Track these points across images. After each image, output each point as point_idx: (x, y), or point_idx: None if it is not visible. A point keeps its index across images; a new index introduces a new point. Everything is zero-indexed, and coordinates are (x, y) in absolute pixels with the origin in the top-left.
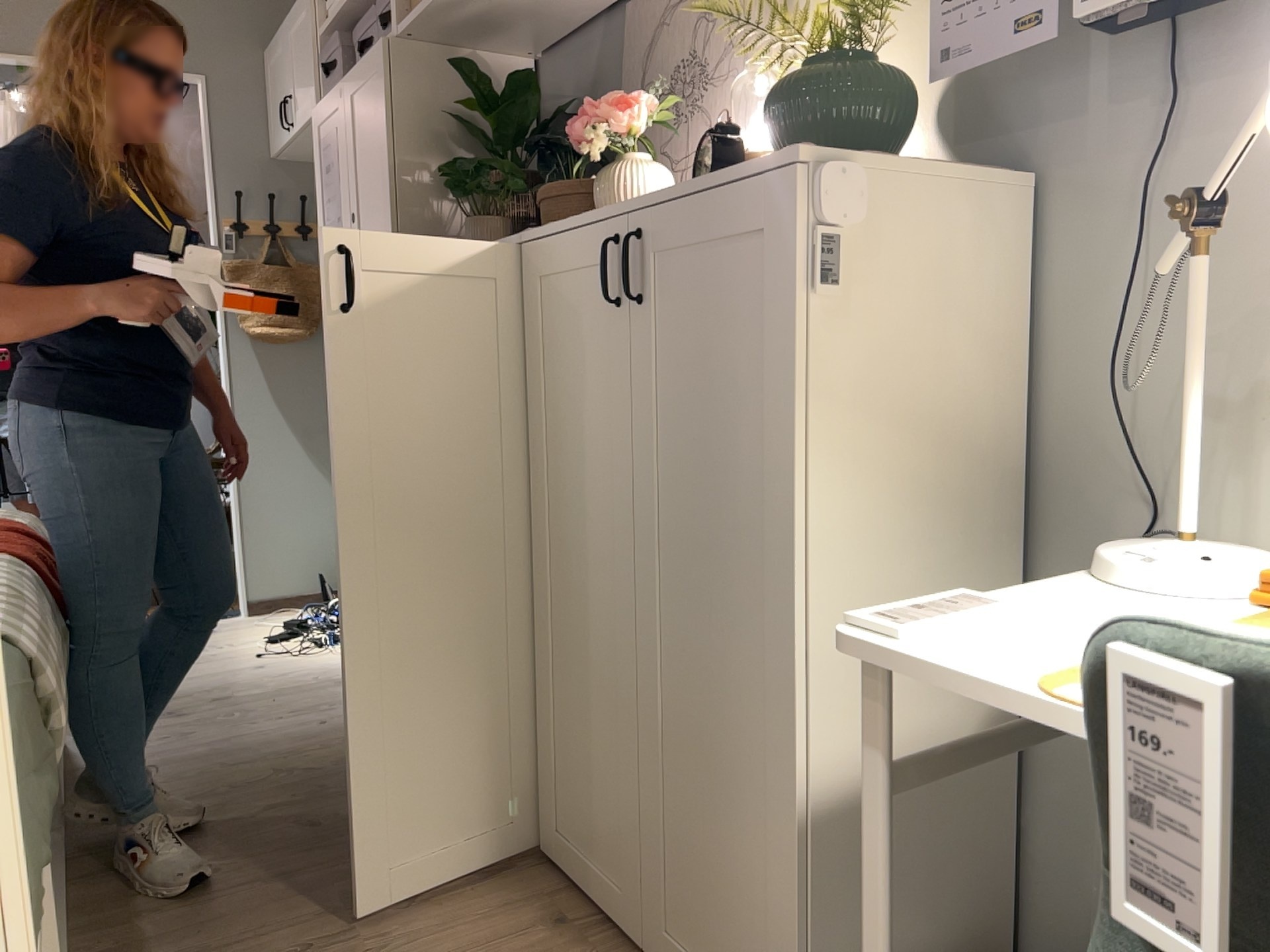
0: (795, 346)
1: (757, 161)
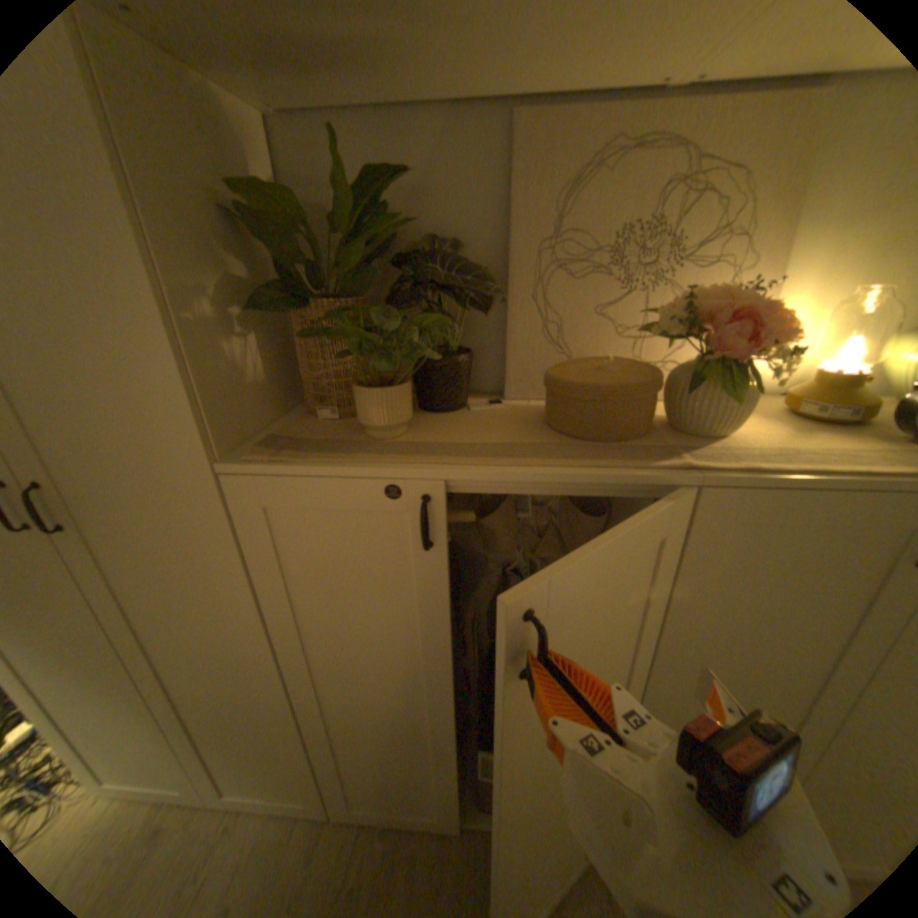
0: None
1: None
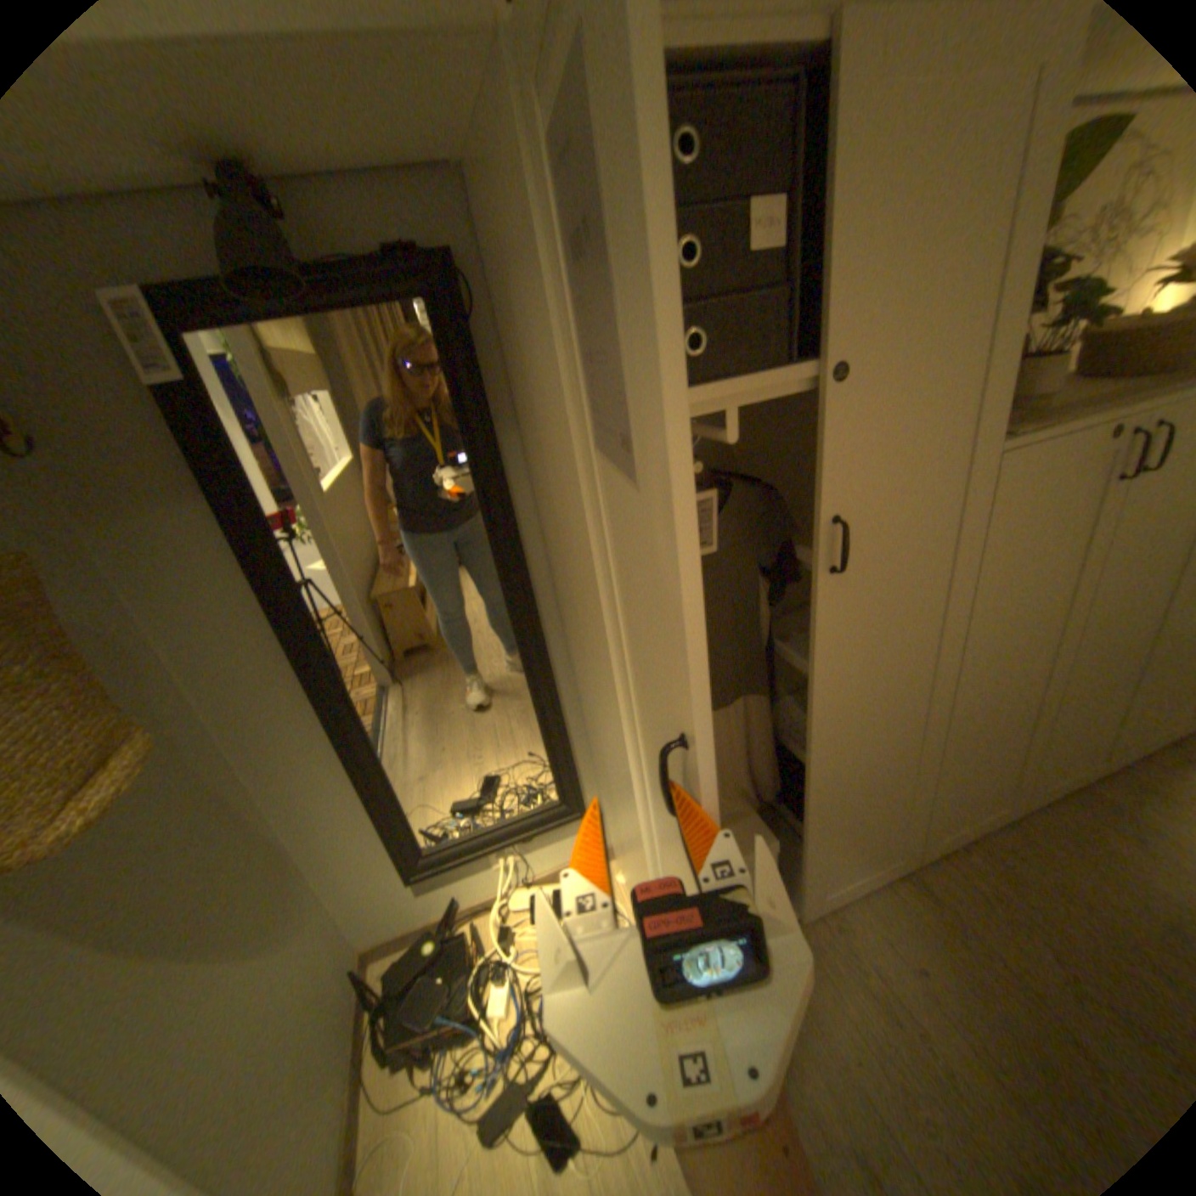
0: None
1: None
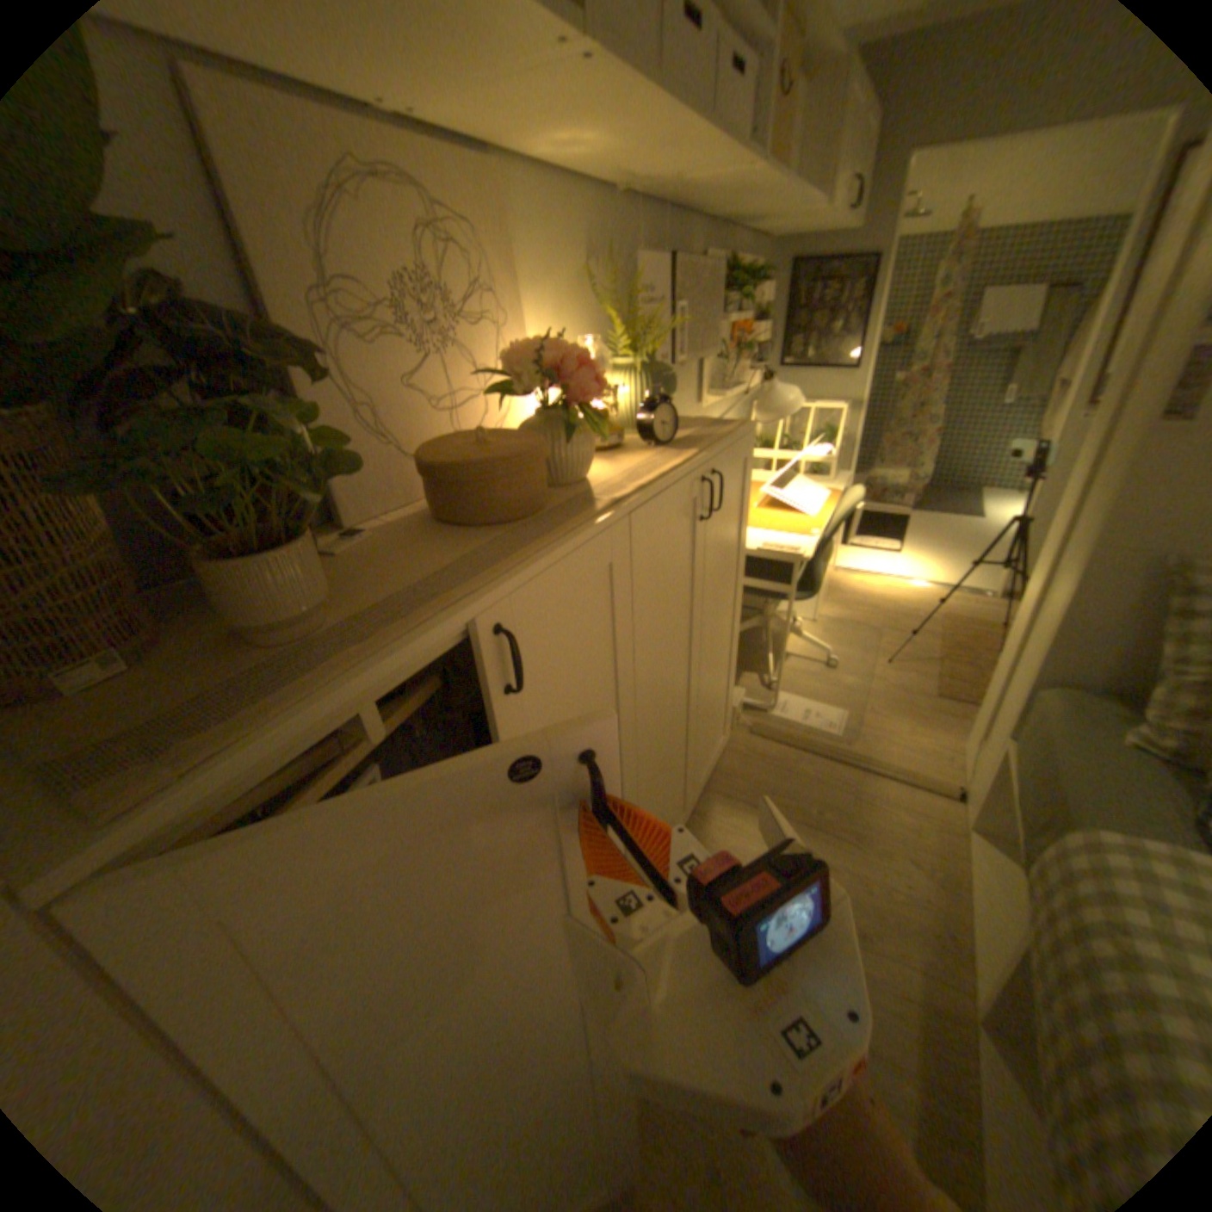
0: (748, 498)
1: (746, 426)
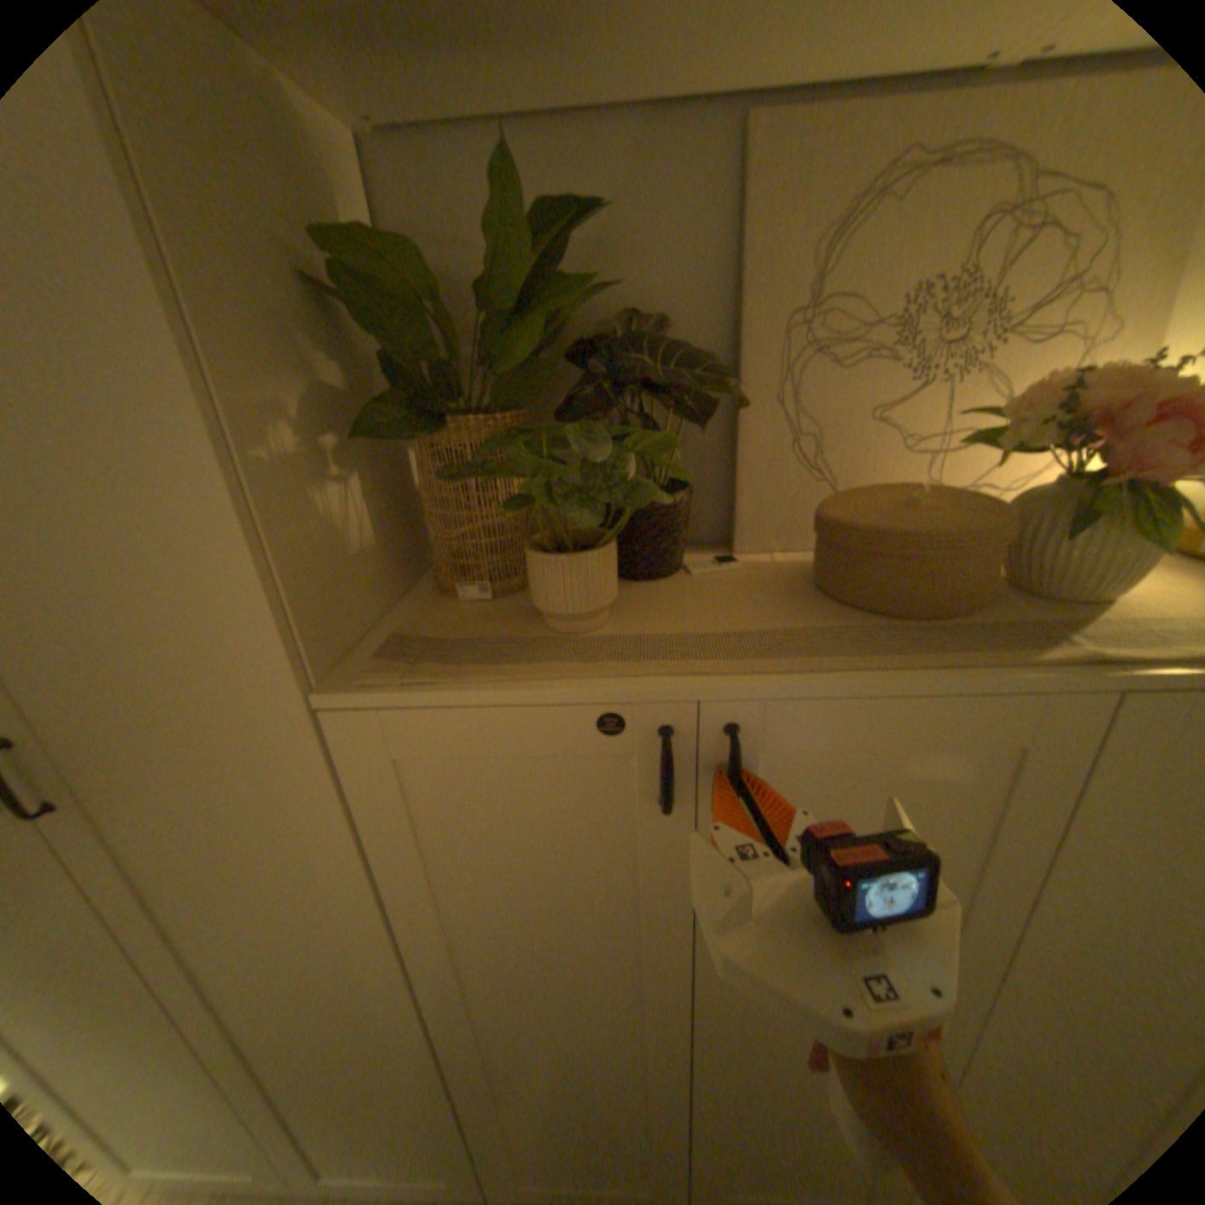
0: None
1: None
